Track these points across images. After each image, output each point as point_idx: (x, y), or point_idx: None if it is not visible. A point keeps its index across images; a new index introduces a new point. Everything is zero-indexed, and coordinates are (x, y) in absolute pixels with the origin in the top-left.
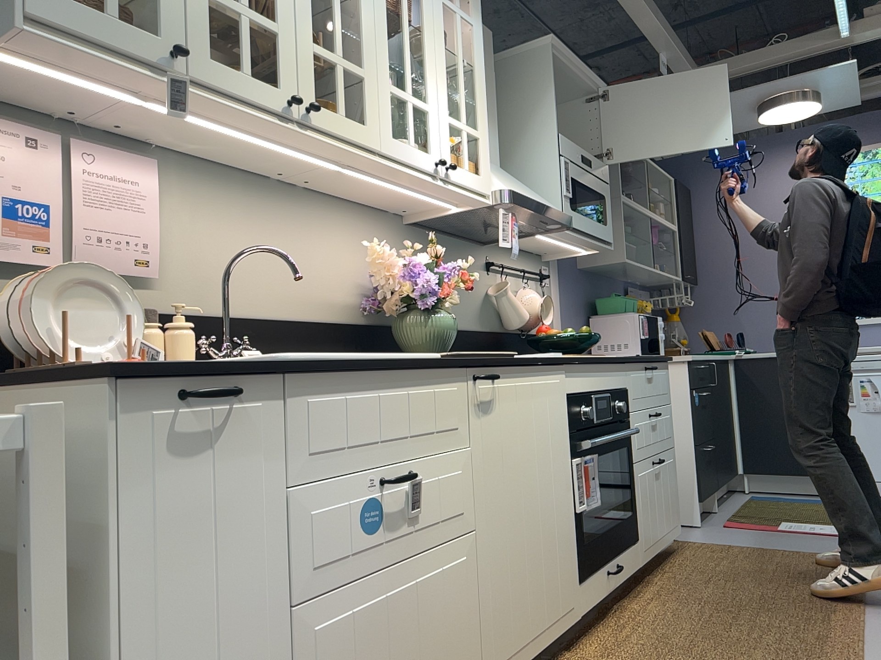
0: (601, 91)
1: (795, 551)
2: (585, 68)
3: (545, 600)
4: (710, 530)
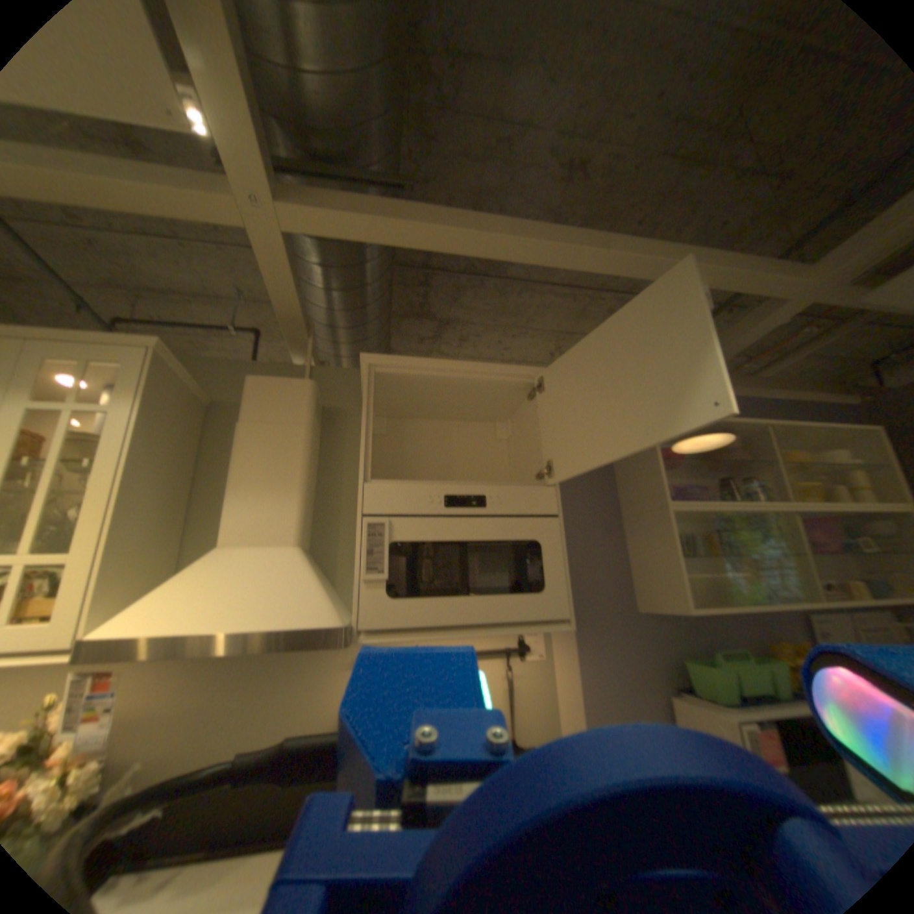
0: (531, 380)
1: None
2: (472, 365)
3: None
4: None
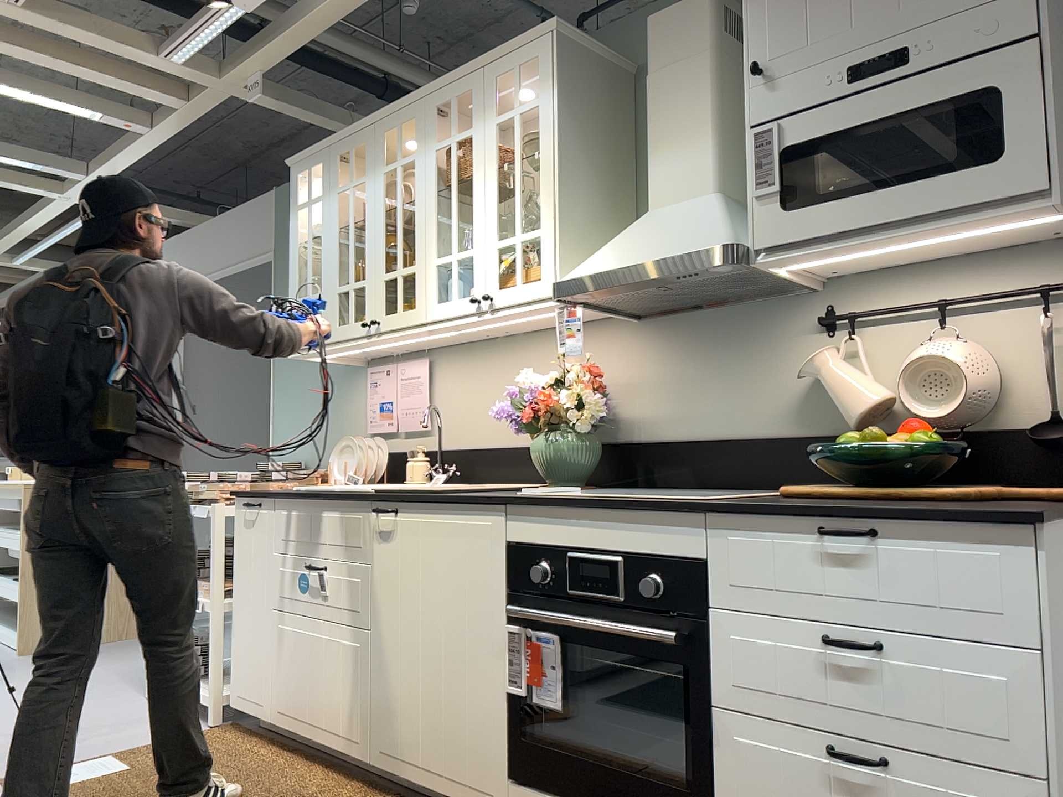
0: None
1: None
2: None
3: (443, 748)
4: None
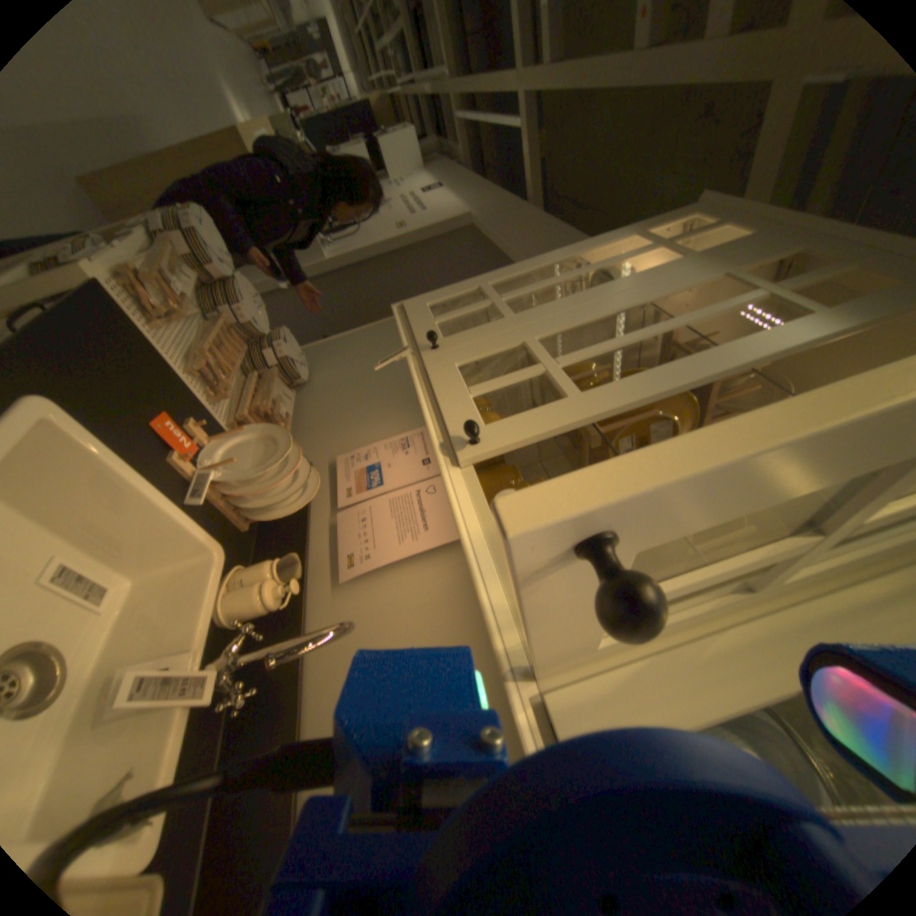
0: None
1: None
2: None
3: None
4: None
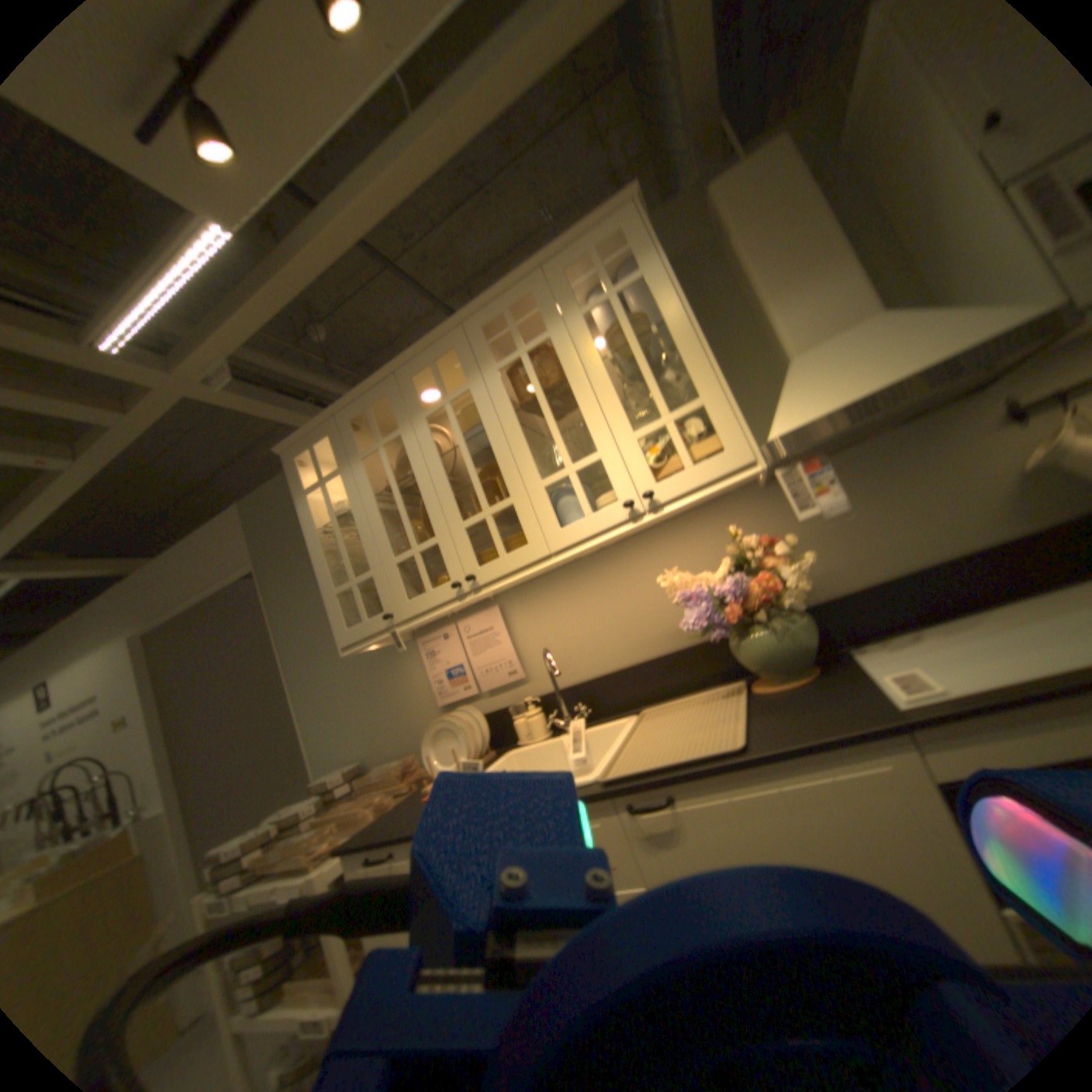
0: None
1: None
2: None
3: None
4: None
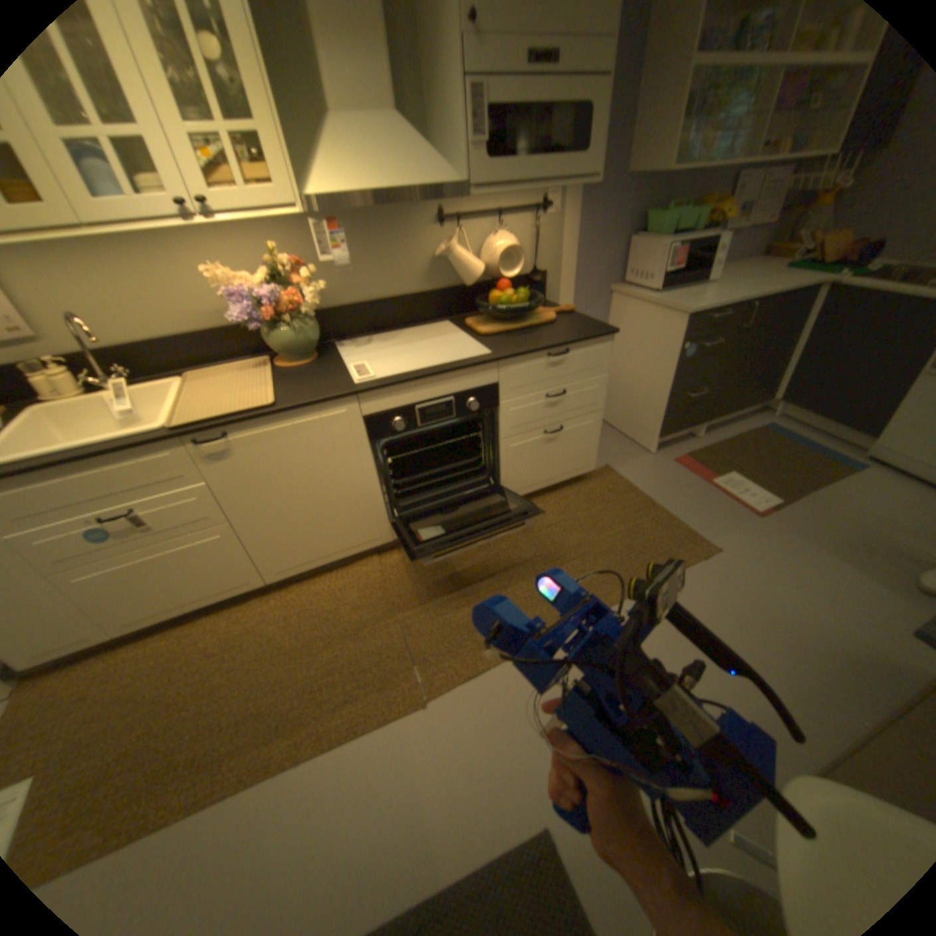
0: None
1: (672, 519)
2: None
3: (337, 541)
4: (654, 463)
